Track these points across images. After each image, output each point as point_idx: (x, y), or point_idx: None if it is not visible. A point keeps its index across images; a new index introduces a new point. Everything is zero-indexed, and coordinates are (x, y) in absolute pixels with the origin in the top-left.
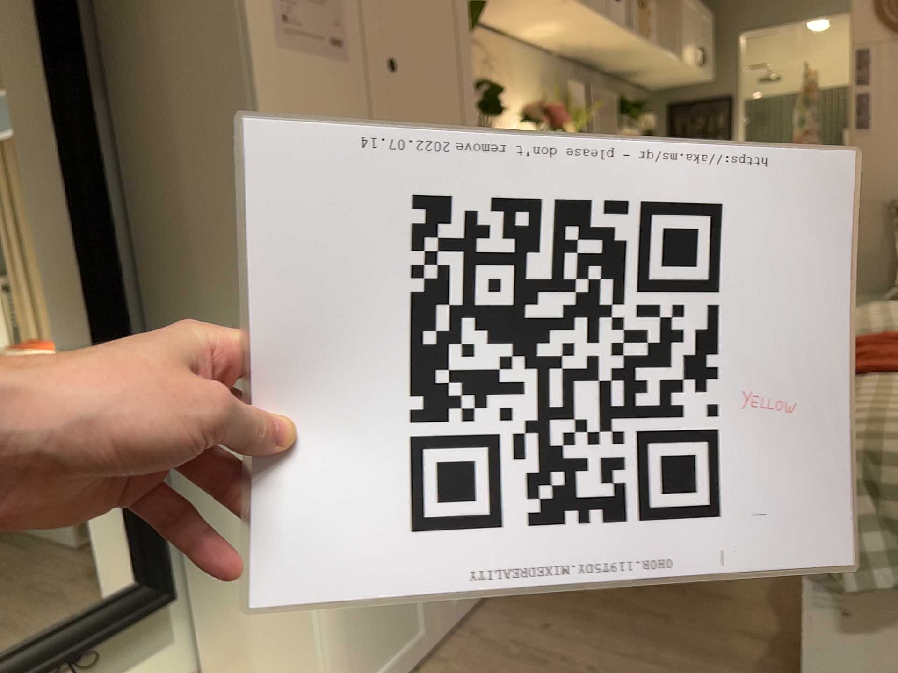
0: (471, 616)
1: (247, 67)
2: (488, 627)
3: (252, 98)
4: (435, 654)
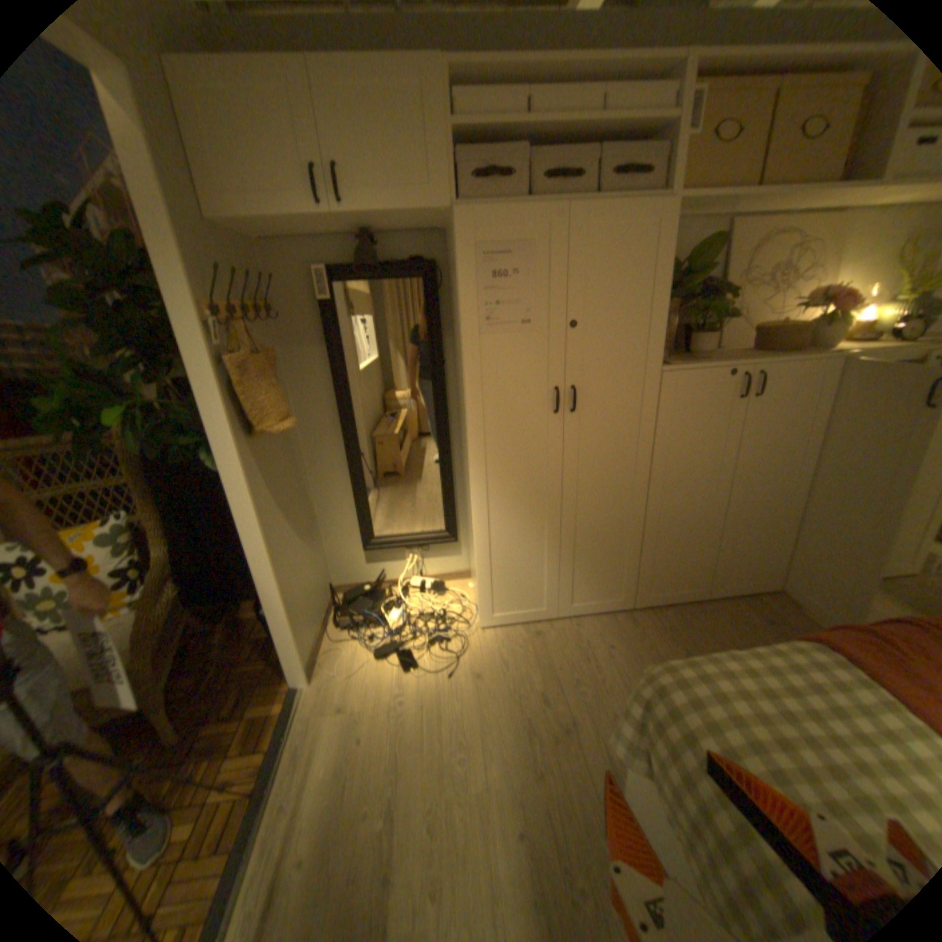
0: (592, 617)
1: (464, 352)
2: (593, 627)
3: (465, 366)
4: (557, 621)
